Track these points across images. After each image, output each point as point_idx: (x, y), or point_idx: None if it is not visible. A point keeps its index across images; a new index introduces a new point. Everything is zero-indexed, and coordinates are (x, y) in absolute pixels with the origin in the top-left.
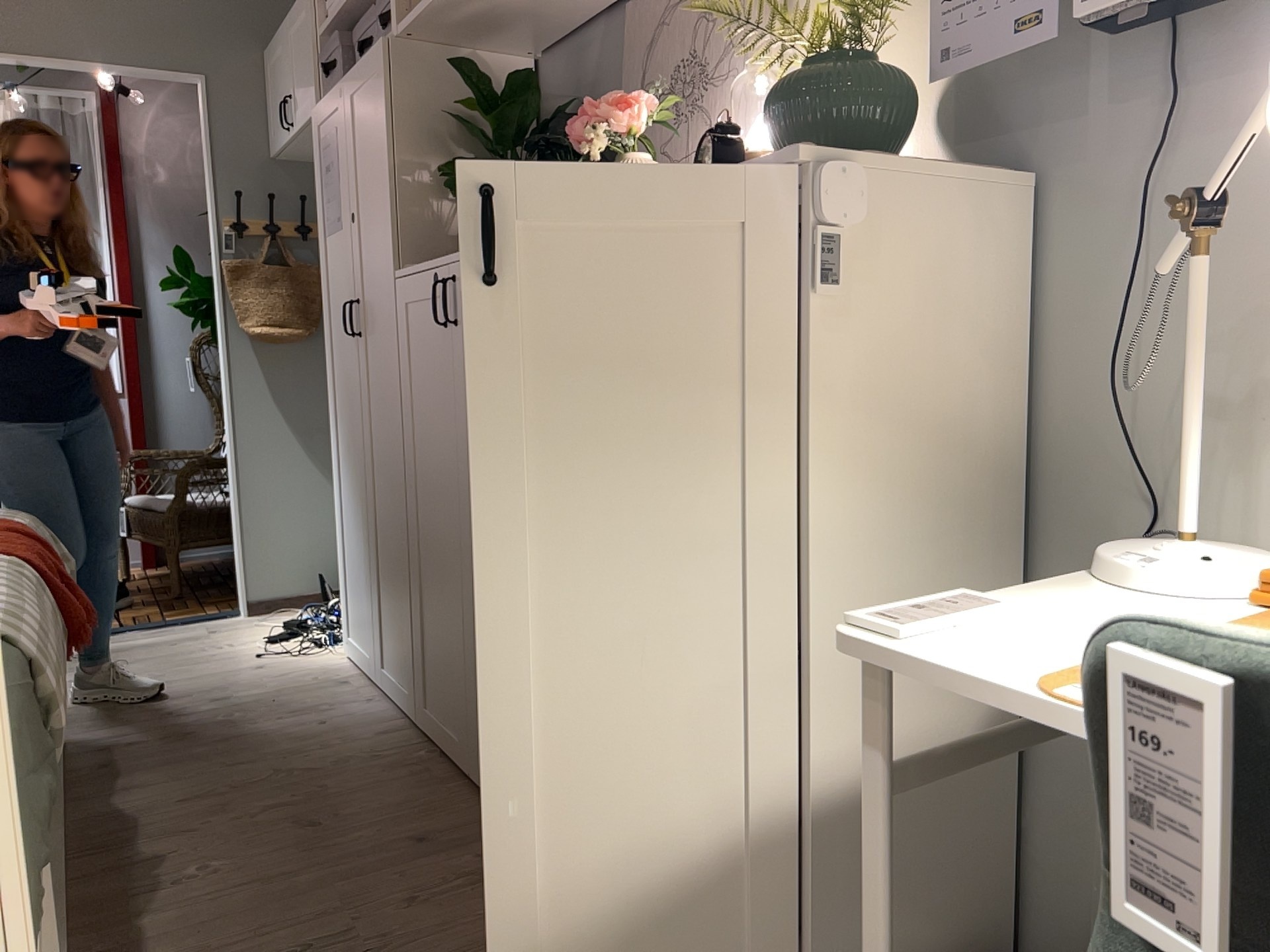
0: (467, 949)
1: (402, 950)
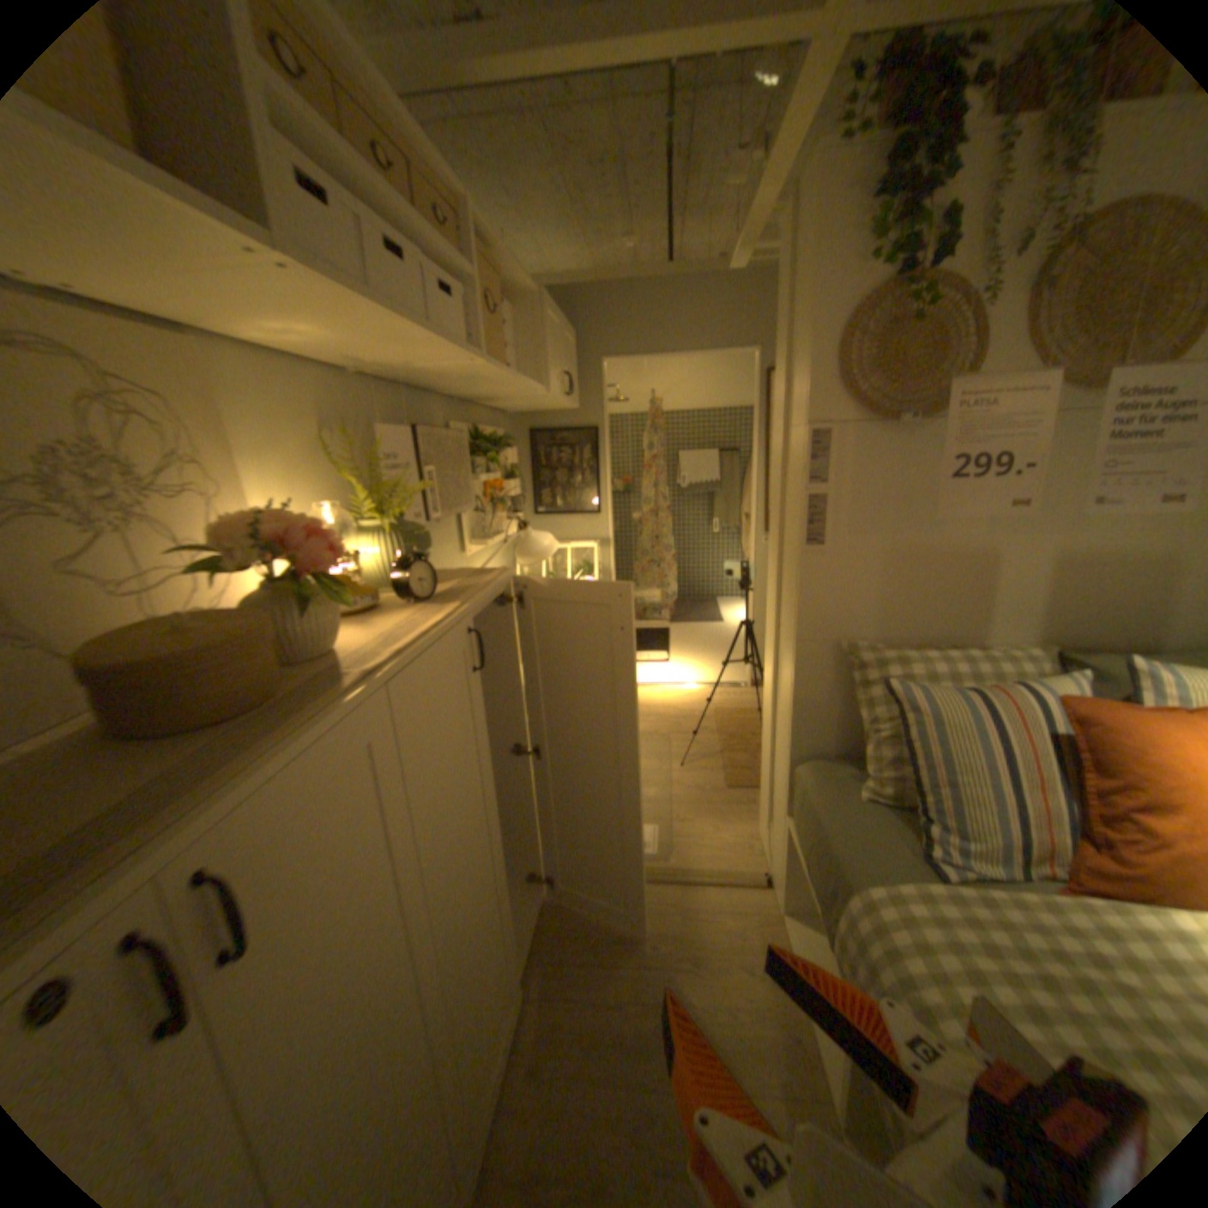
0: (585, 1092)
1: (621, 1124)
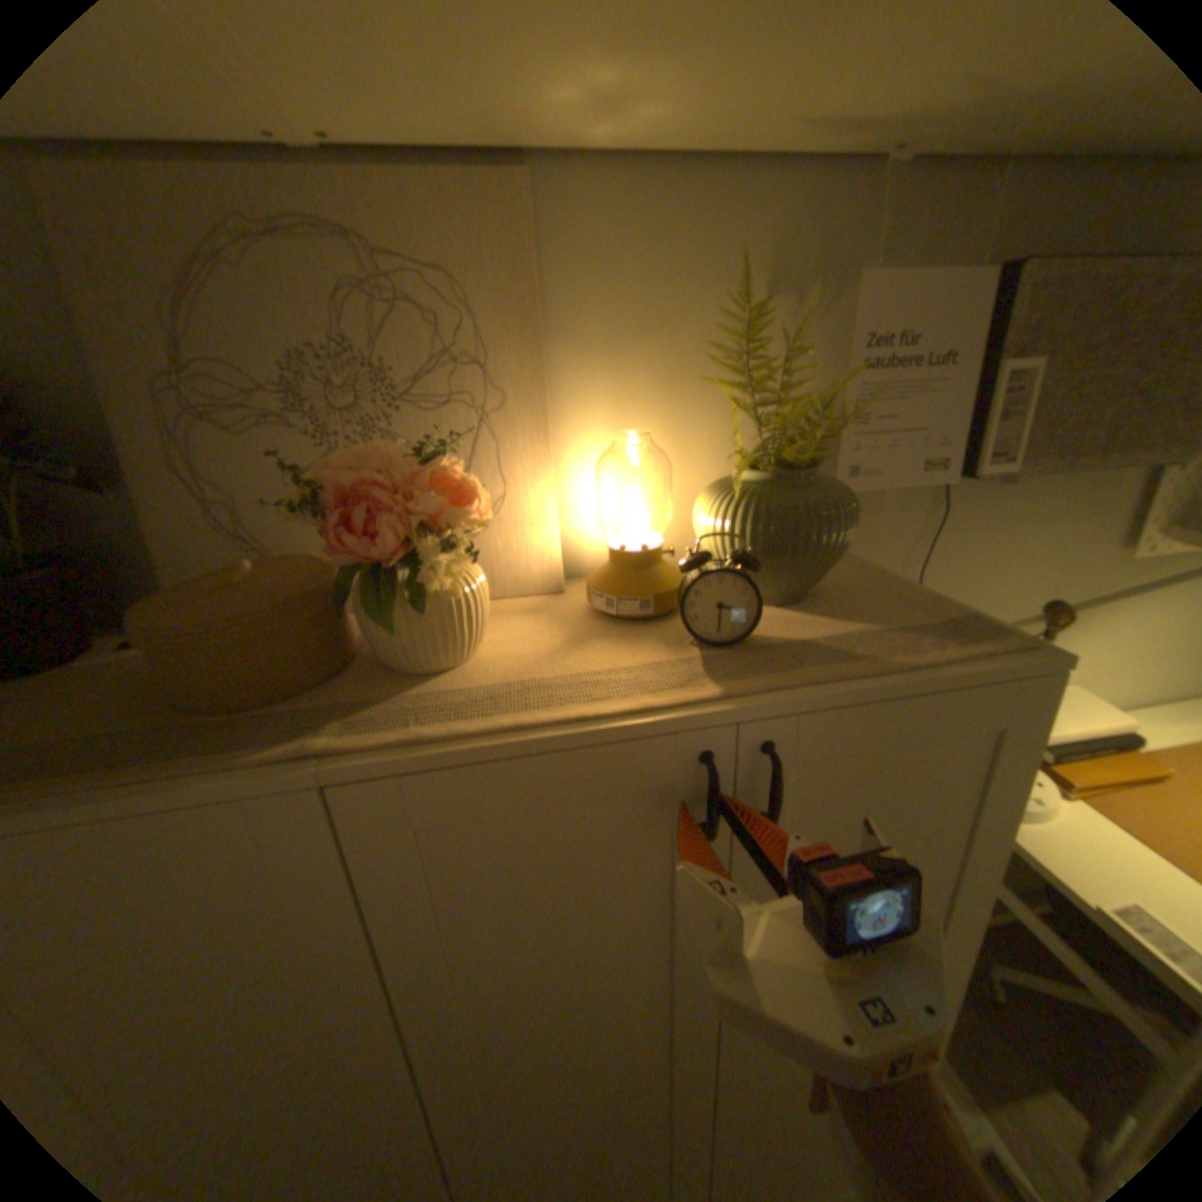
0: None
1: None
